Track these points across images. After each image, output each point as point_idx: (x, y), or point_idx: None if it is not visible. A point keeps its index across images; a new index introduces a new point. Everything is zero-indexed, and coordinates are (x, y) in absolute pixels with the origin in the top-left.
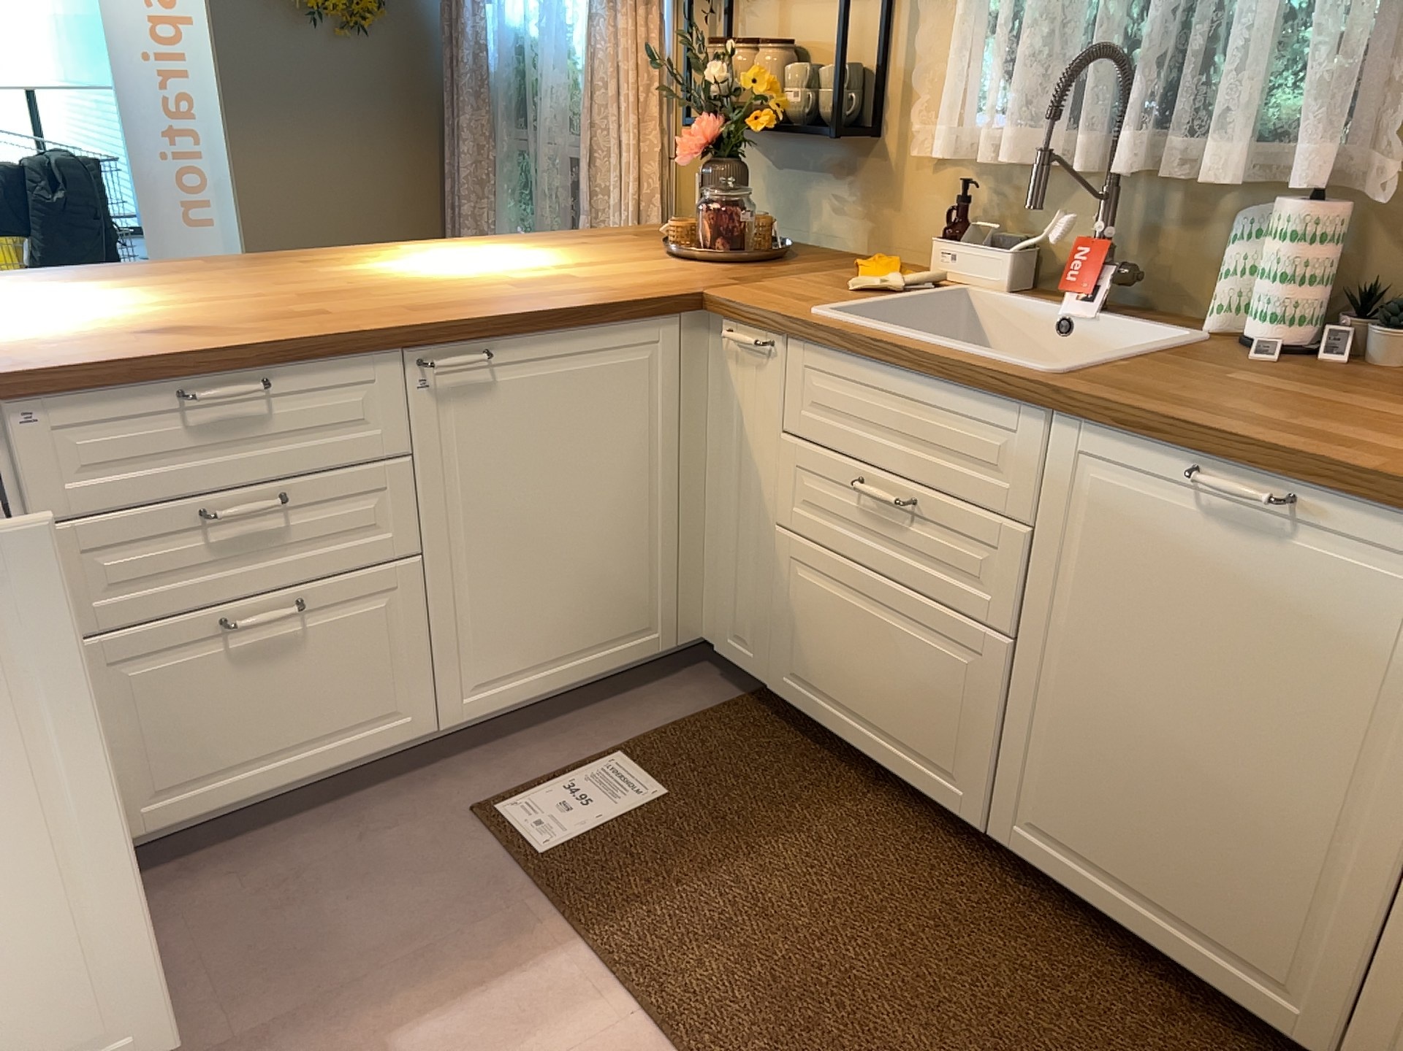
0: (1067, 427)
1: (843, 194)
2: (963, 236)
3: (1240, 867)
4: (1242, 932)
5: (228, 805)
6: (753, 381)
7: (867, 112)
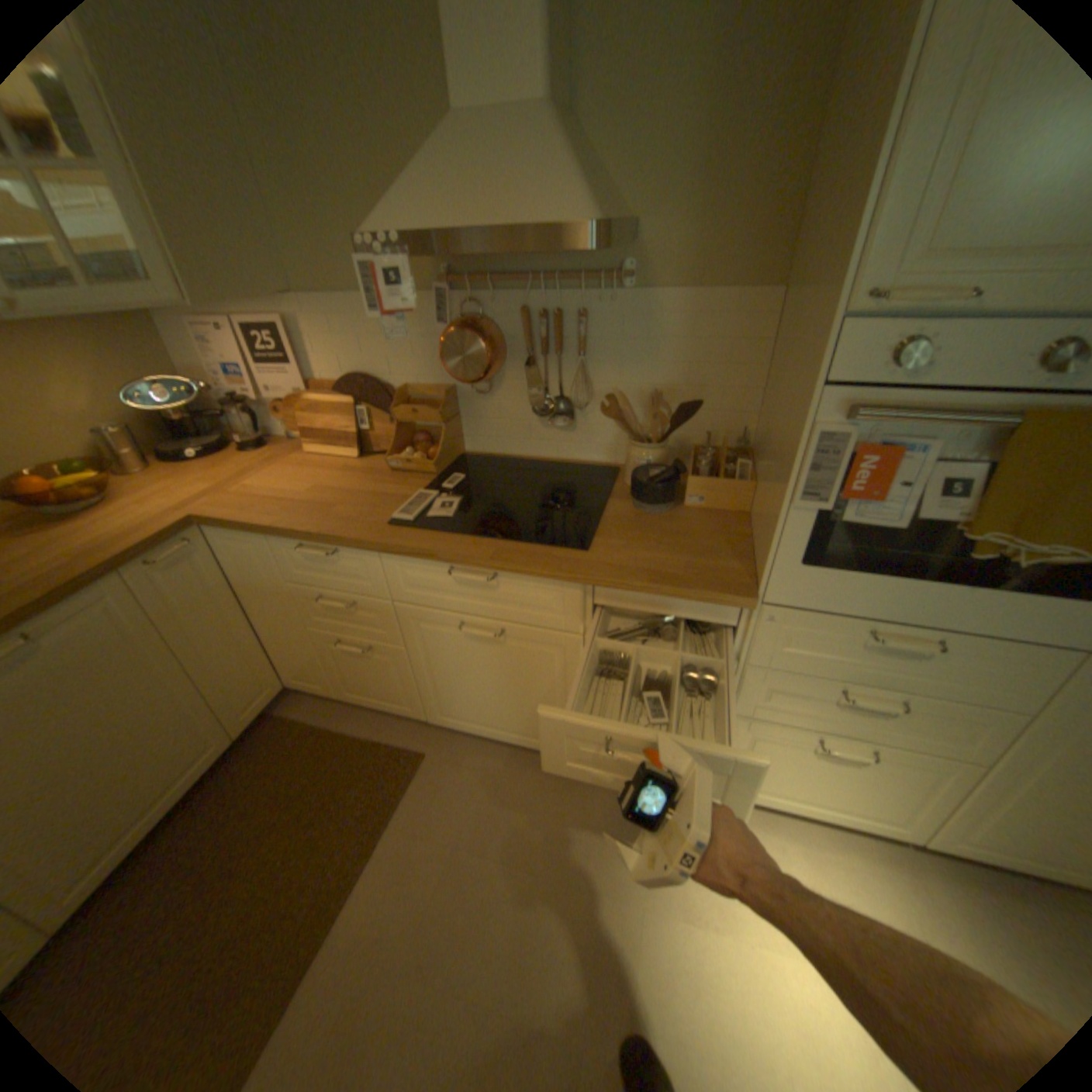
0: None
1: None
2: None
3: (158, 749)
4: (180, 760)
5: None
6: None
7: None
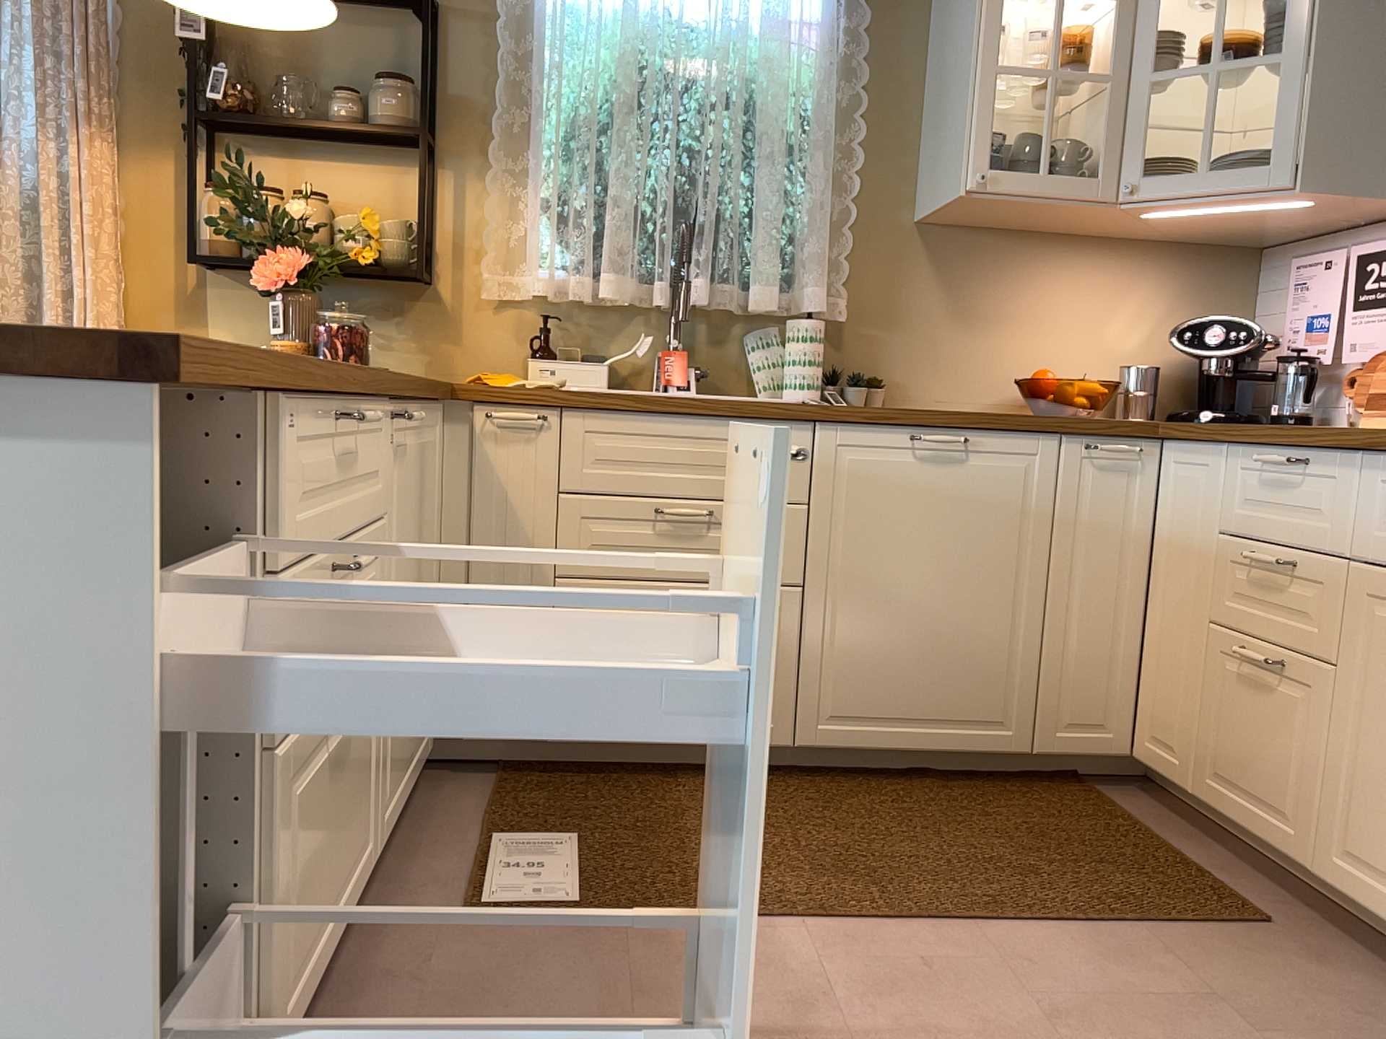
0: (829, 429)
1: (394, 331)
2: (541, 358)
3: (970, 662)
4: (977, 702)
5: (302, 1000)
6: (518, 456)
7: (419, 261)
